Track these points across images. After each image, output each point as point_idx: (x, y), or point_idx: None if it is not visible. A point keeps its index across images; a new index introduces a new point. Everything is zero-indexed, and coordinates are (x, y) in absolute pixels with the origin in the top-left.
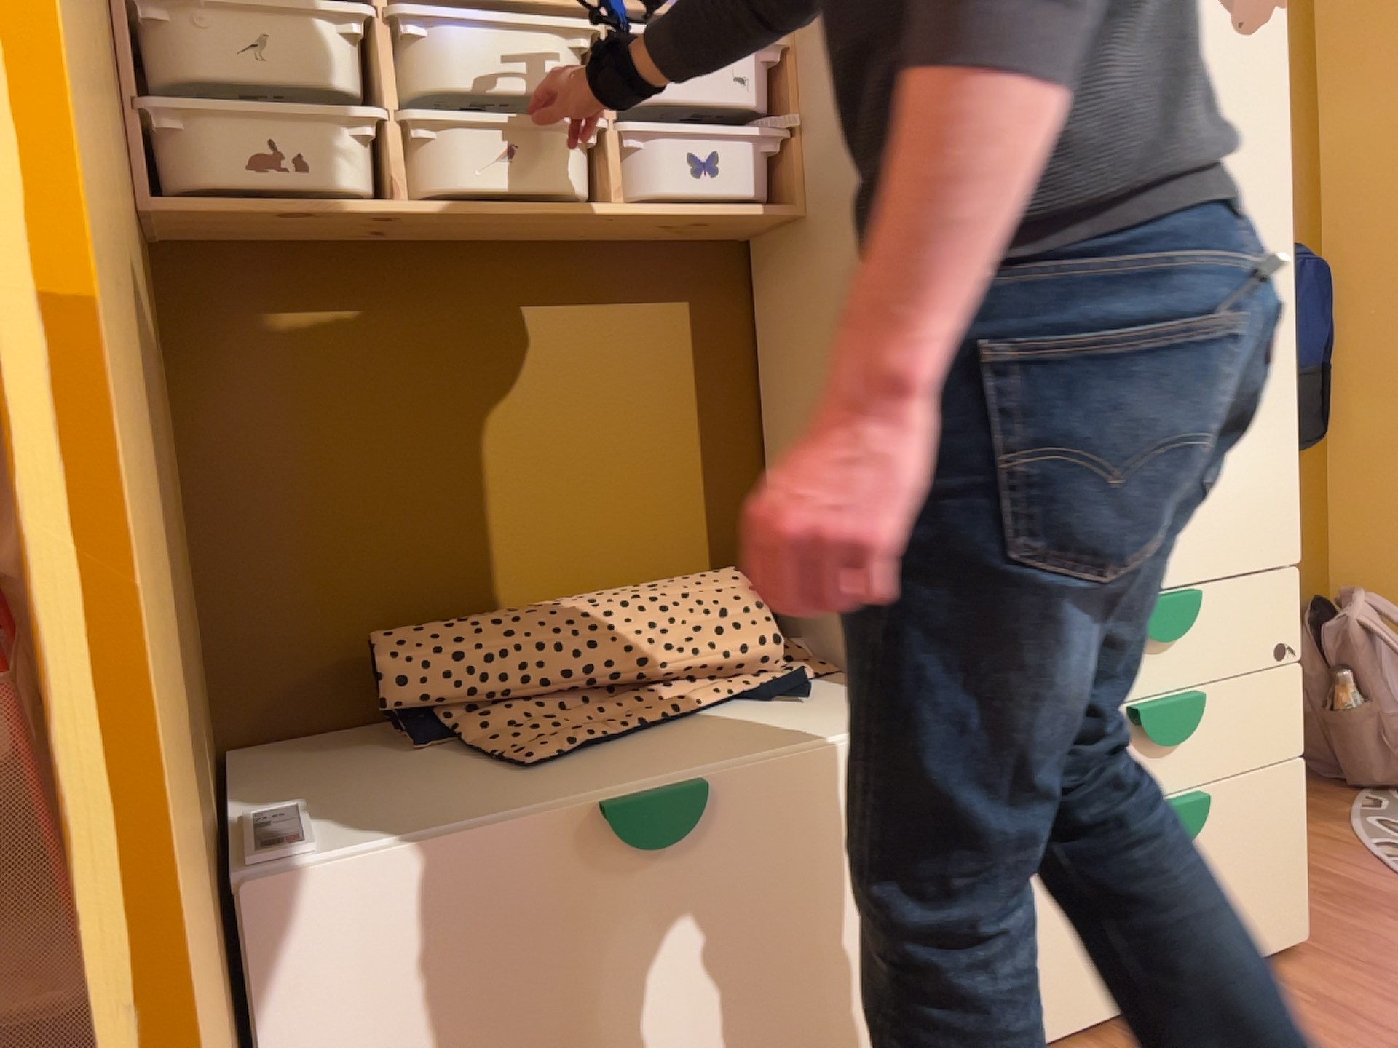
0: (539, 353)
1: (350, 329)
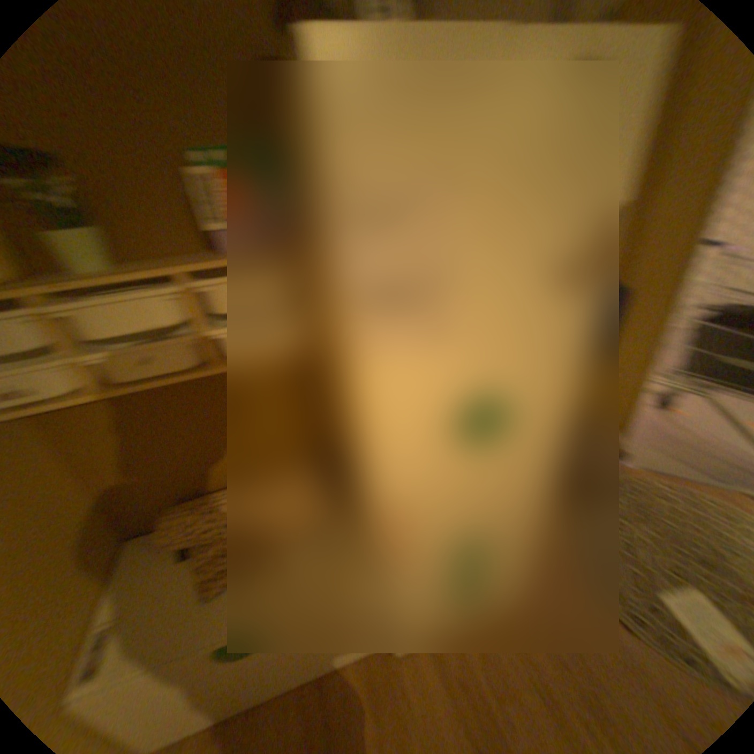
0: (220, 395)
1: (125, 403)
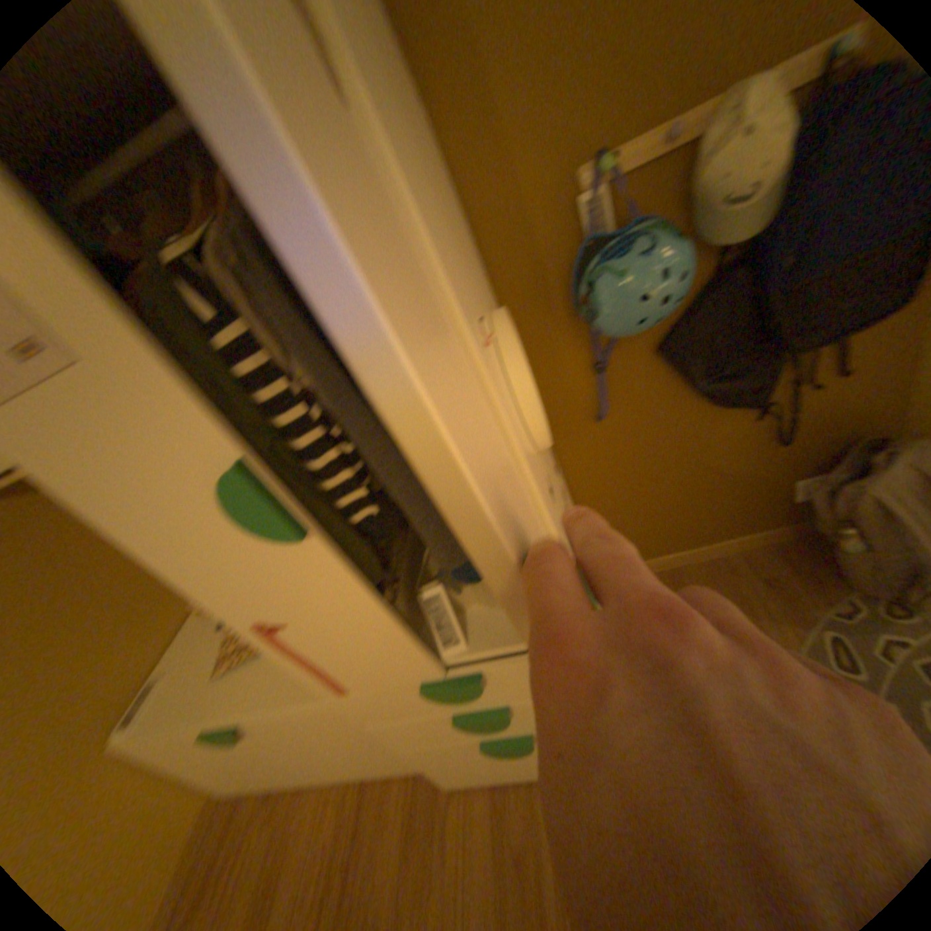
0: None
1: None
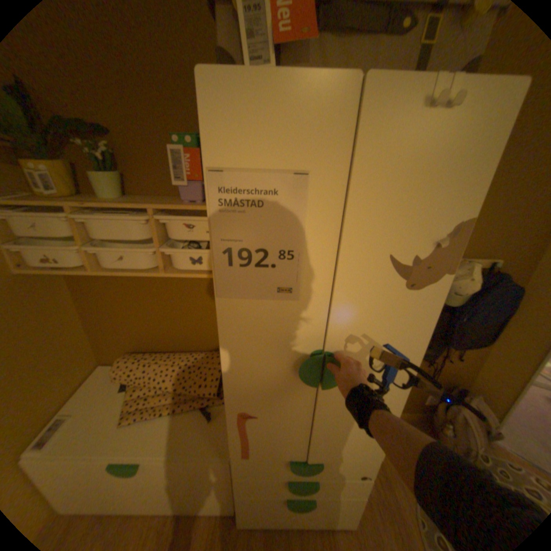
0: (170, 289)
1: (113, 279)
